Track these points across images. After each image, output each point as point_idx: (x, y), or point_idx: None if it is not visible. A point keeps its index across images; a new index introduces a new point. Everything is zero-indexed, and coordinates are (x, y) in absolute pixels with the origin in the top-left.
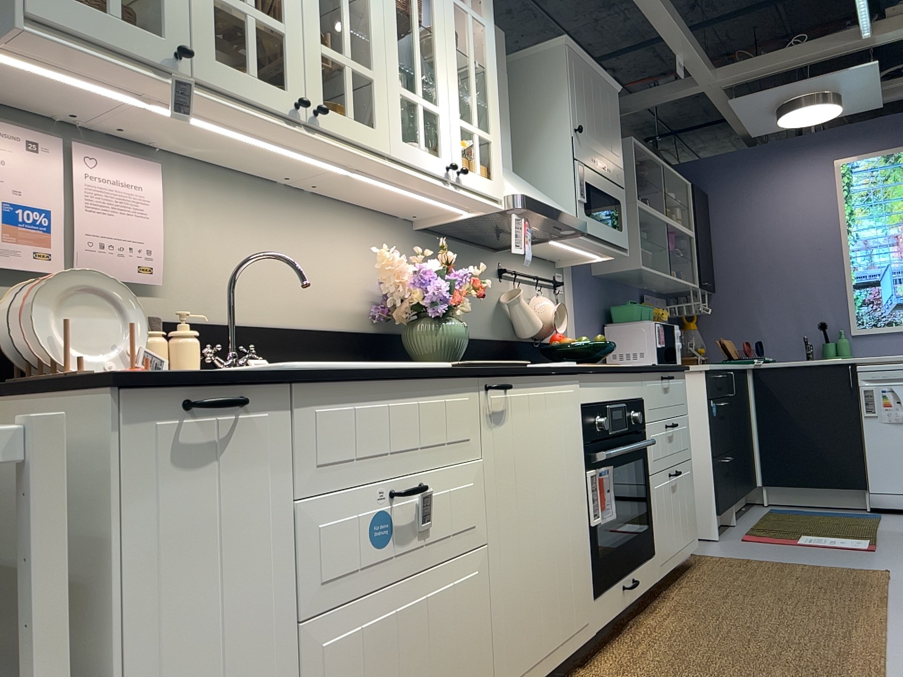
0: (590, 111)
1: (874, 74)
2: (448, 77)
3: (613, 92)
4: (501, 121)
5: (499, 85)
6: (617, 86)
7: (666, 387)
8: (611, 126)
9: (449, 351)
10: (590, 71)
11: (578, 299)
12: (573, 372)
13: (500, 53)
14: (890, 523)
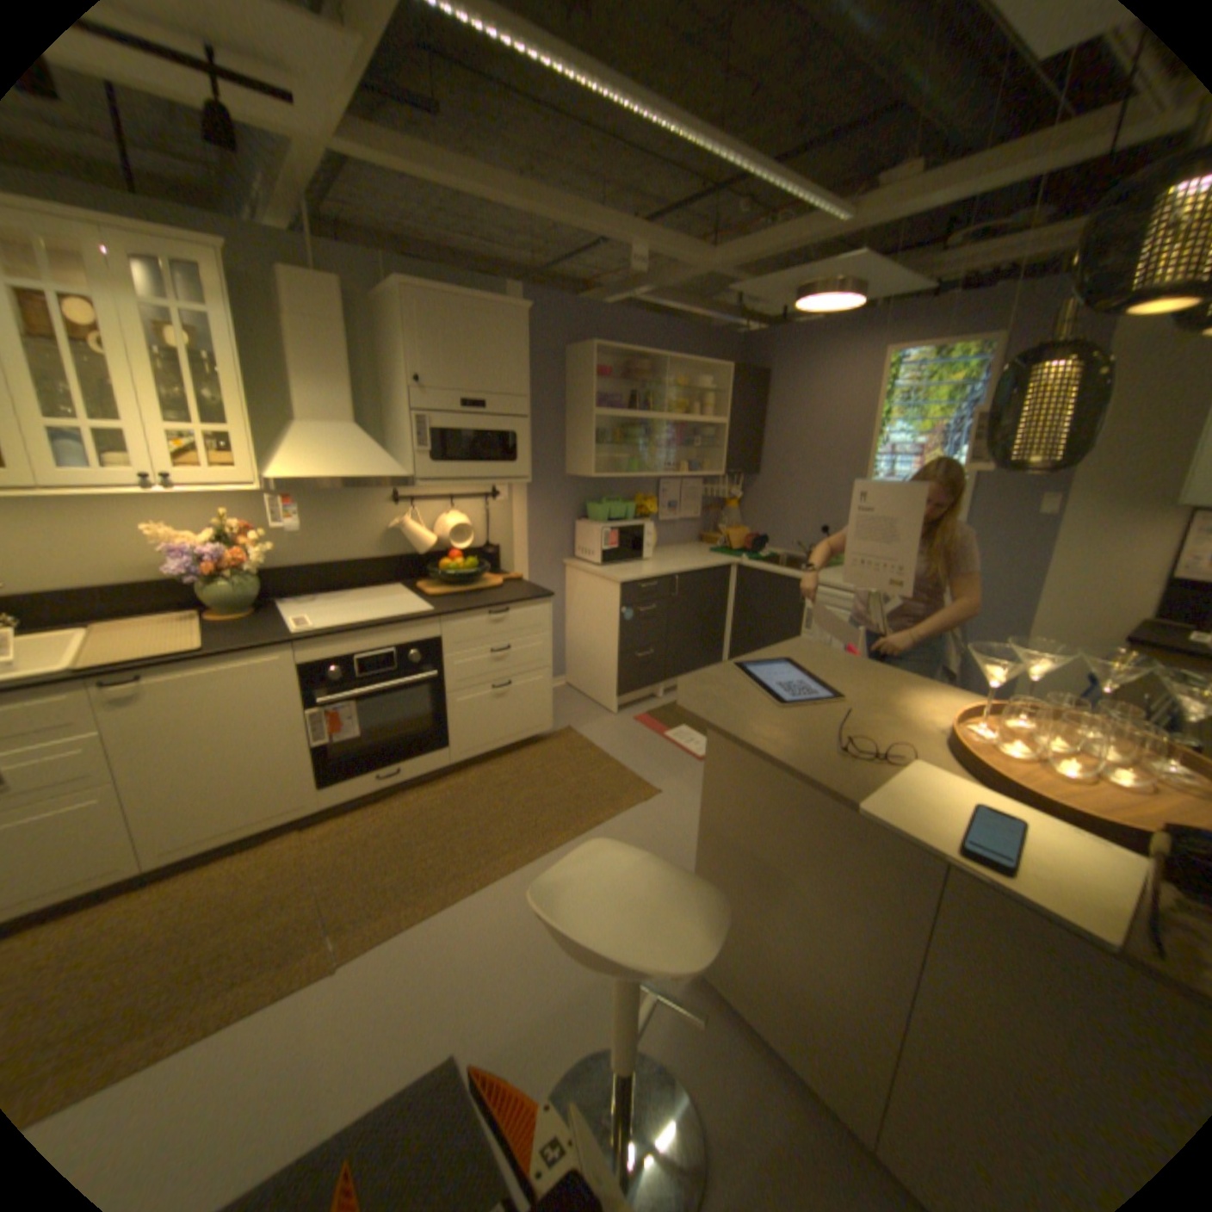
0: (450, 349)
1: (876, 261)
2: (134, 388)
3: (511, 312)
4: (326, 378)
5: (321, 340)
6: (519, 304)
7: (496, 620)
8: (500, 356)
9: (227, 604)
10: (455, 301)
11: (532, 502)
12: (272, 646)
13: (325, 302)
14: None
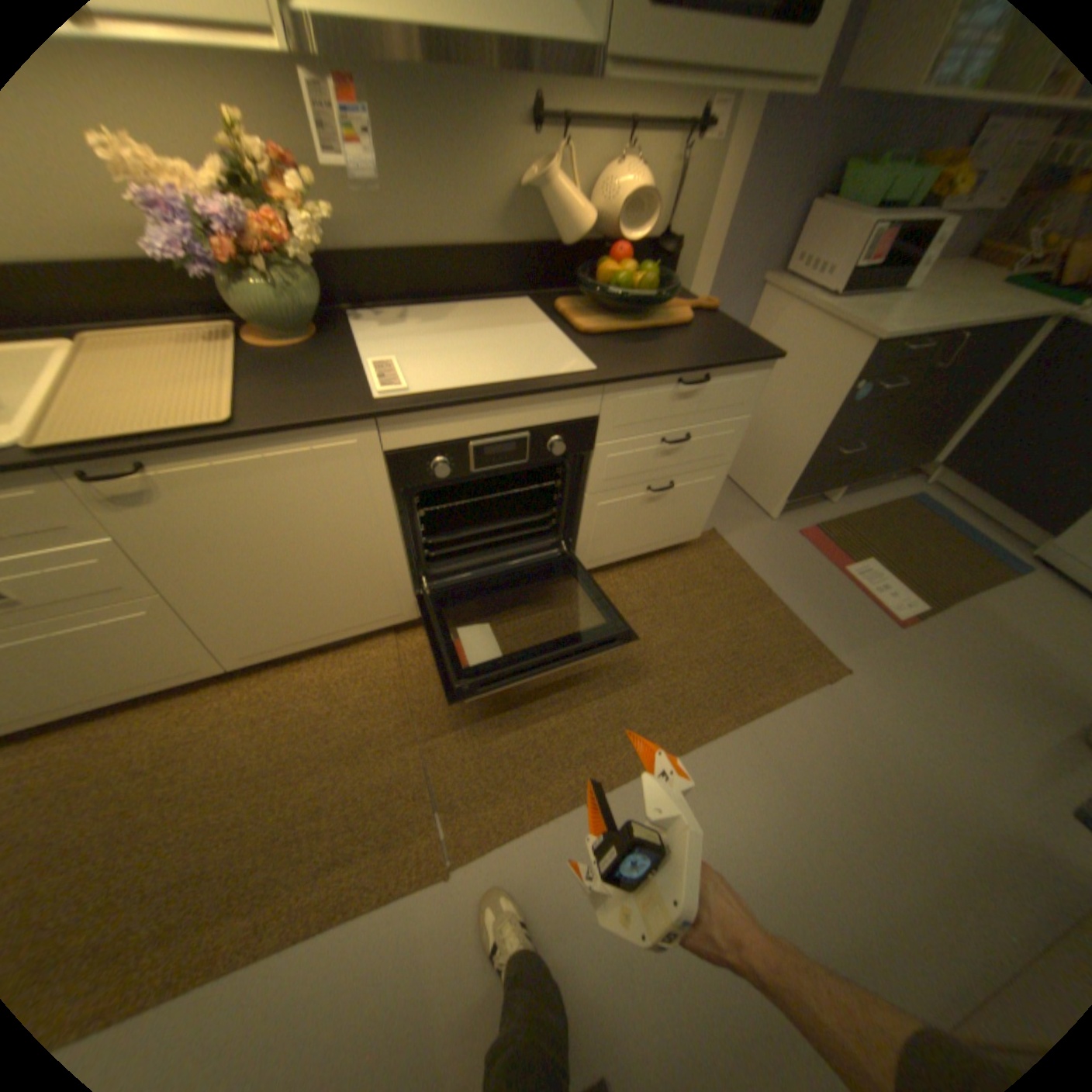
0: None
1: None
2: None
3: None
4: None
5: None
6: None
7: (685, 392)
8: None
9: (271, 317)
10: None
11: (761, 146)
12: (343, 423)
13: None
14: (1013, 595)
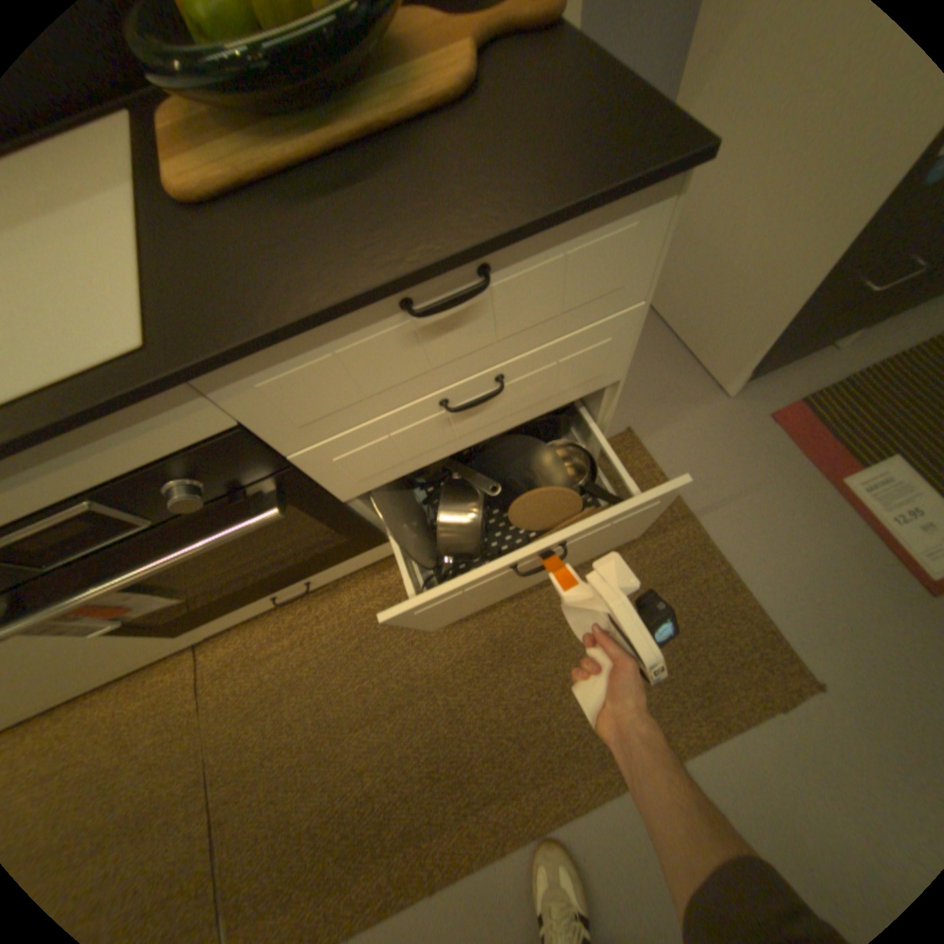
0: None
1: None
2: None
3: None
4: None
5: None
6: None
7: (438, 319)
8: None
9: None
10: None
11: None
12: None
13: None
14: None
